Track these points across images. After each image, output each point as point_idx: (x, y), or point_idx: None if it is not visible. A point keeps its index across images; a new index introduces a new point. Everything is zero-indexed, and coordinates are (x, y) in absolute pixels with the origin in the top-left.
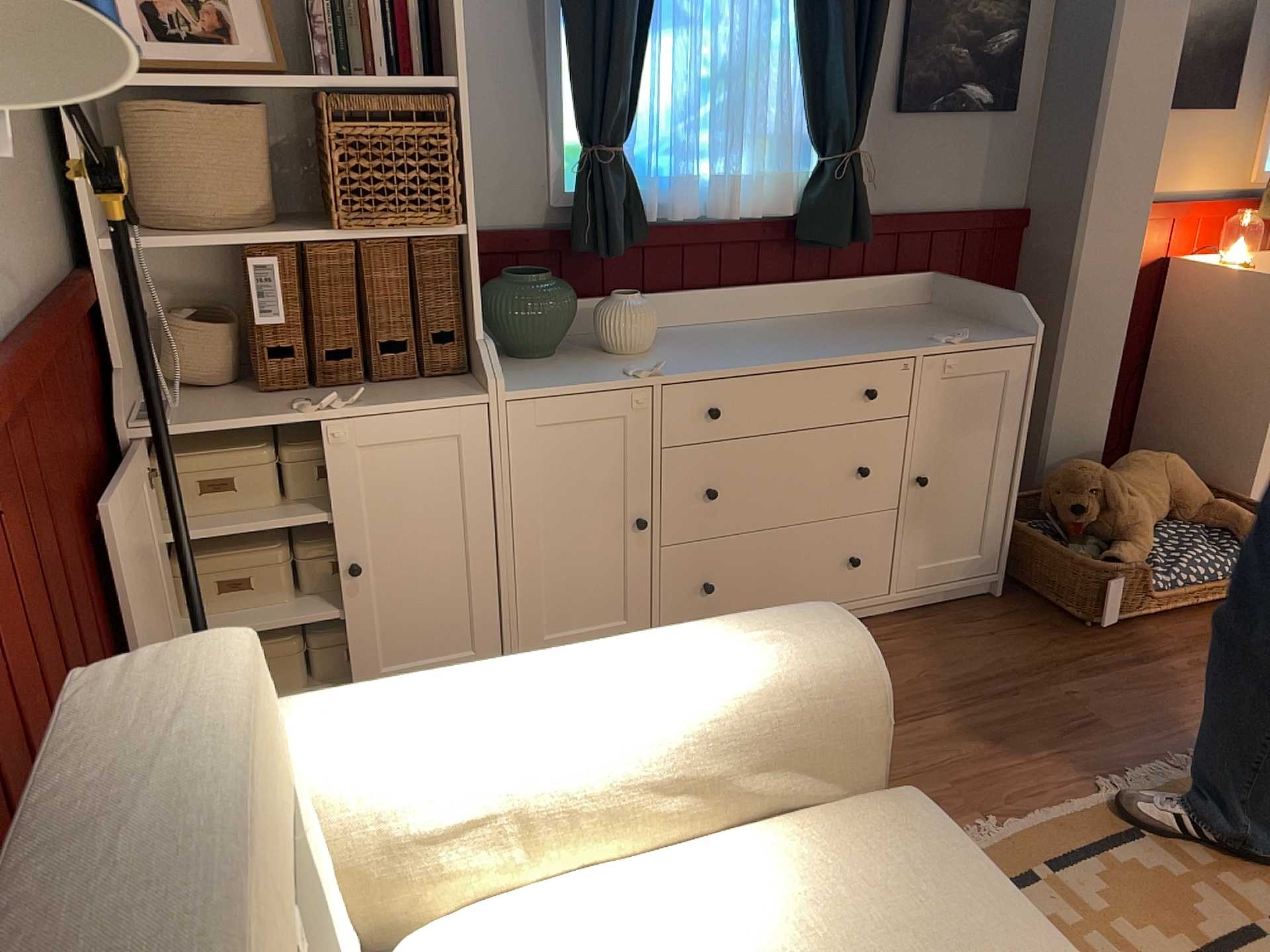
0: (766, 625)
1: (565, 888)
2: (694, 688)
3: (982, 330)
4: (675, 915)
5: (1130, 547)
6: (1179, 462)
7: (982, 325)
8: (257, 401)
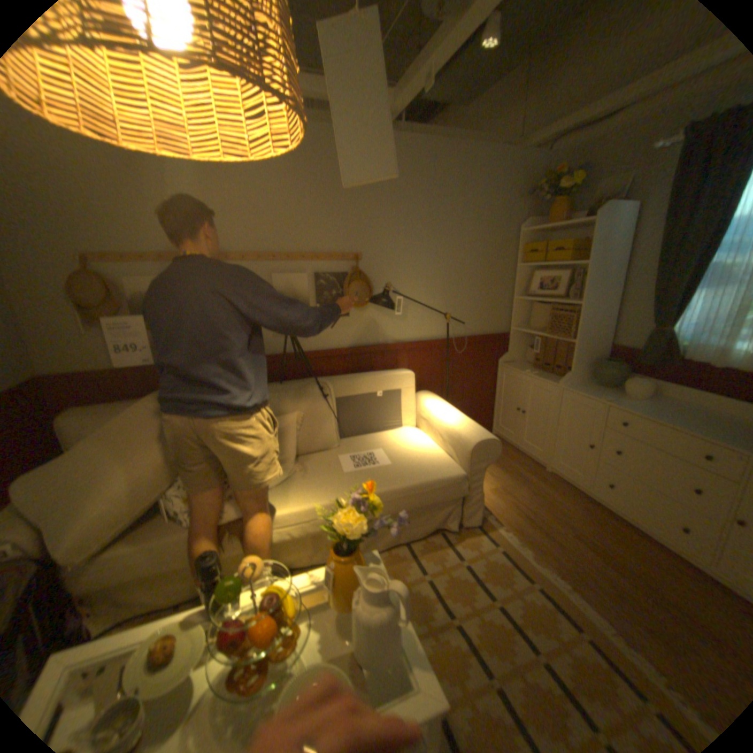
0: (477, 430)
1: (427, 438)
2: (453, 425)
3: None
4: (422, 446)
5: None
6: None
7: None
8: (527, 368)
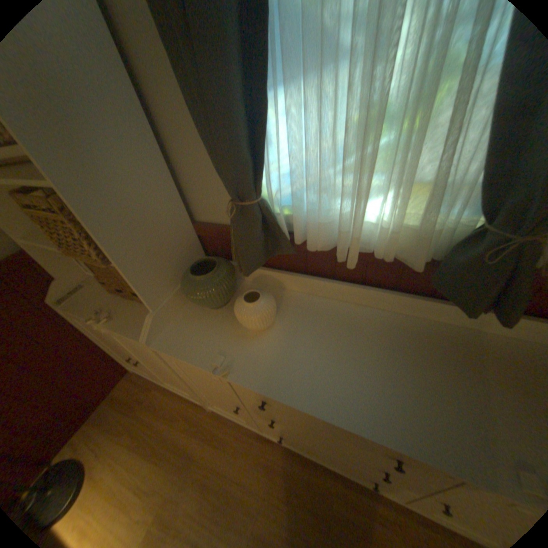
0: None
1: None
2: None
3: None
4: None
5: None
6: None
7: None
8: (99, 298)
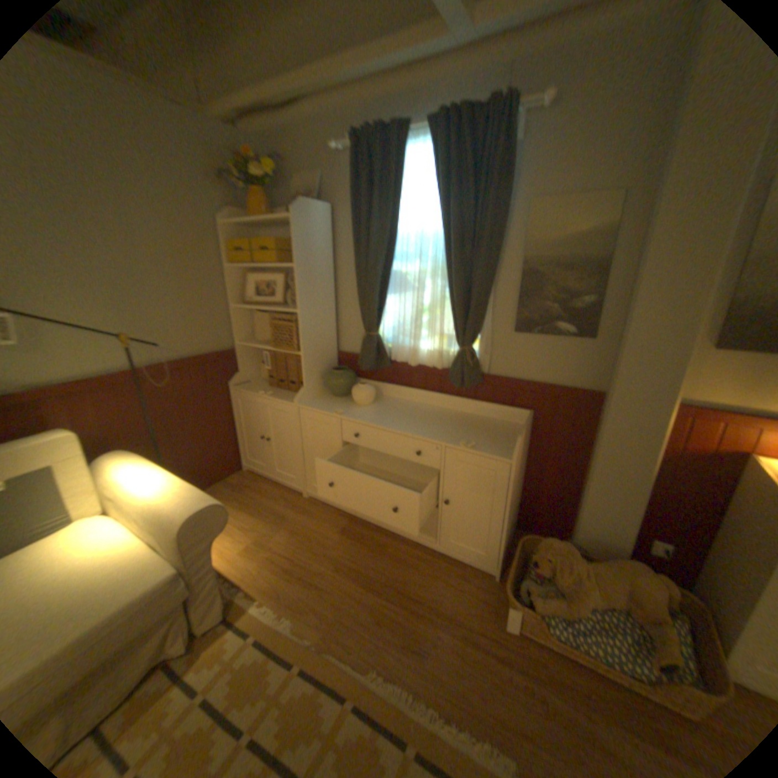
0: (186, 499)
1: (116, 529)
2: (149, 501)
3: (498, 447)
4: (102, 549)
5: (562, 607)
6: (649, 586)
7: (508, 445)
8: (262, 387)
